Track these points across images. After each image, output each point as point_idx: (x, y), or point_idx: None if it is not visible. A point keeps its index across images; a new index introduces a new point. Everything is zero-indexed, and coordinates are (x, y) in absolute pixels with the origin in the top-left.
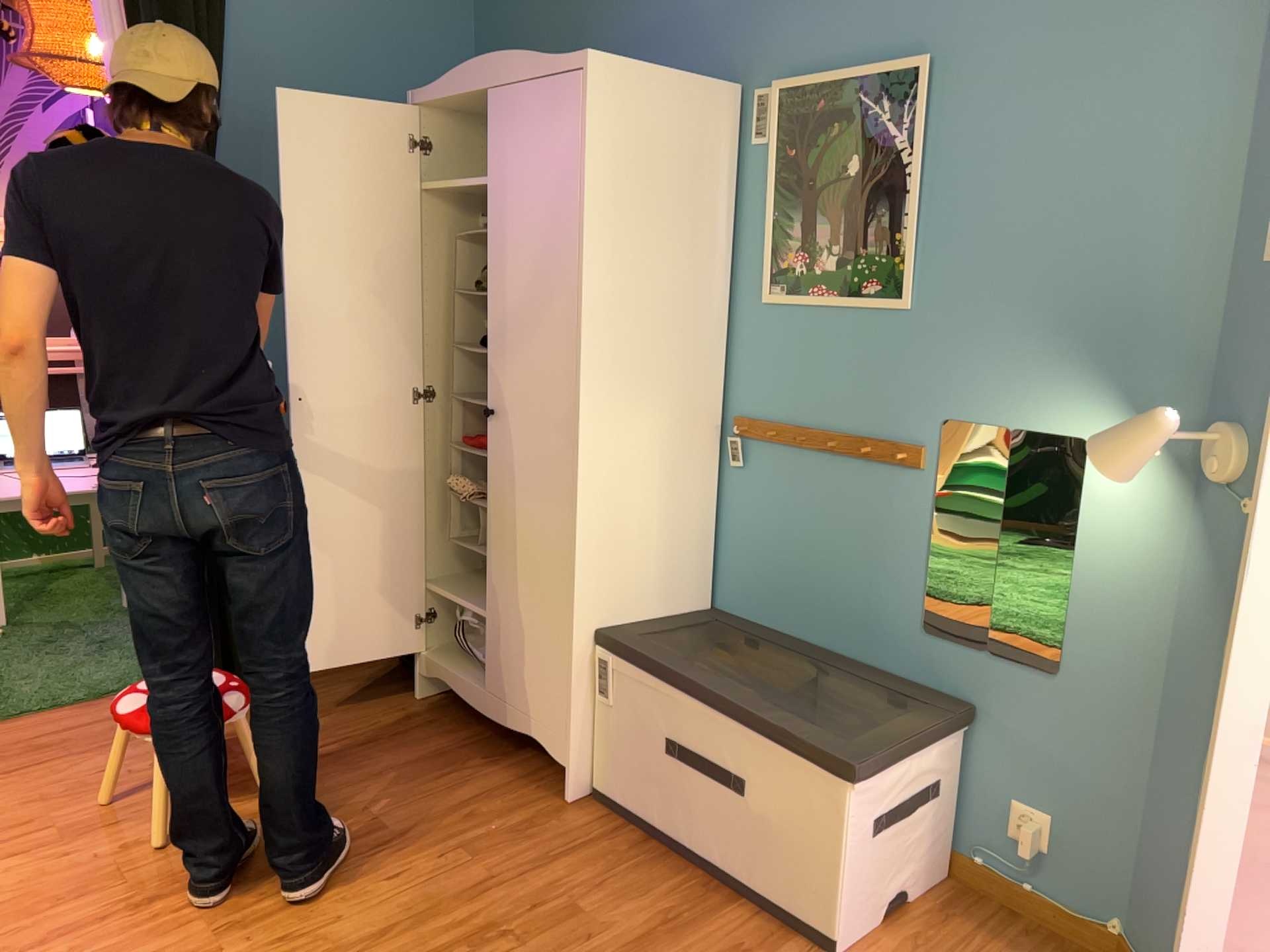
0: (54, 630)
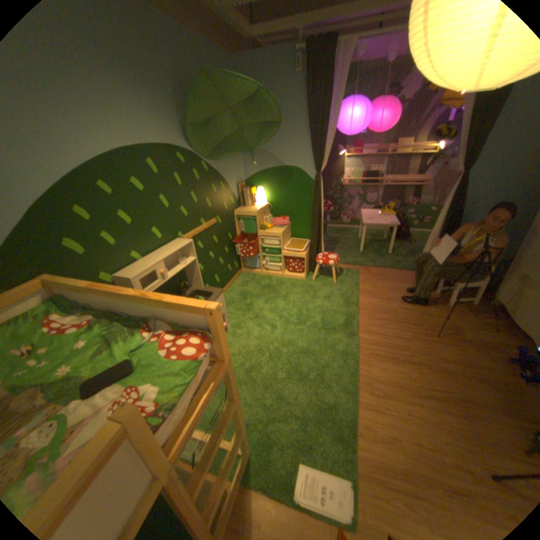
0: (397, 250)
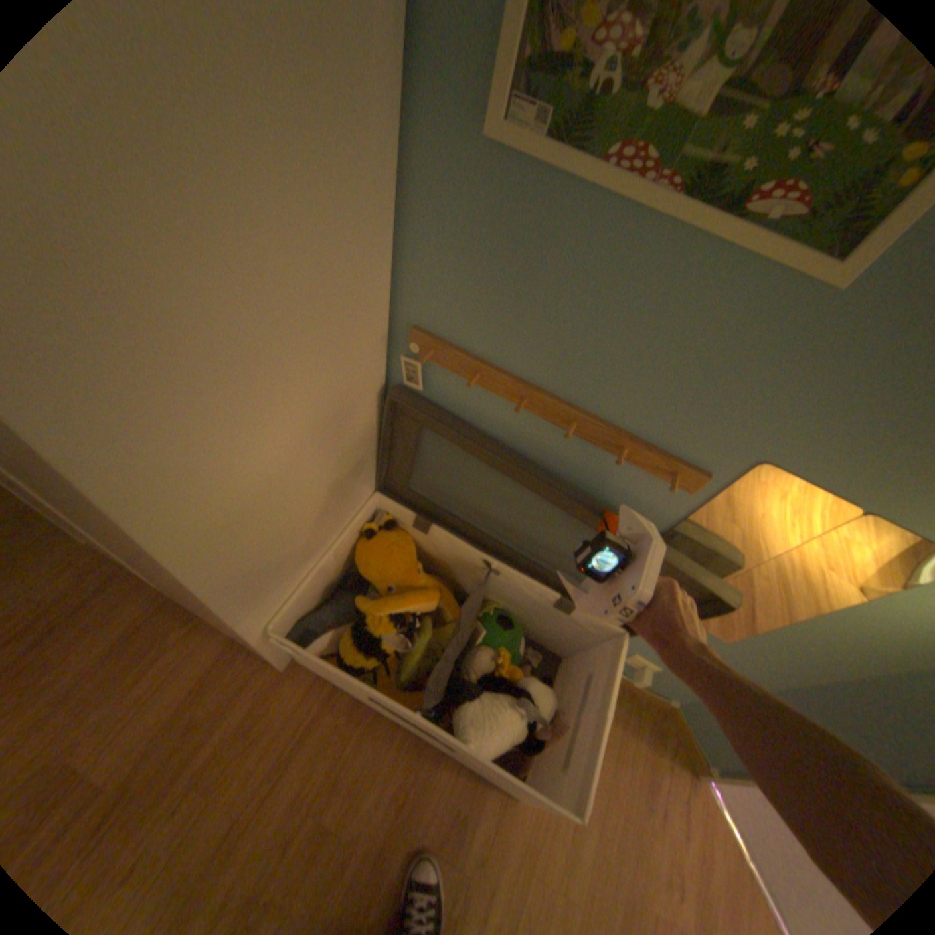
0: None
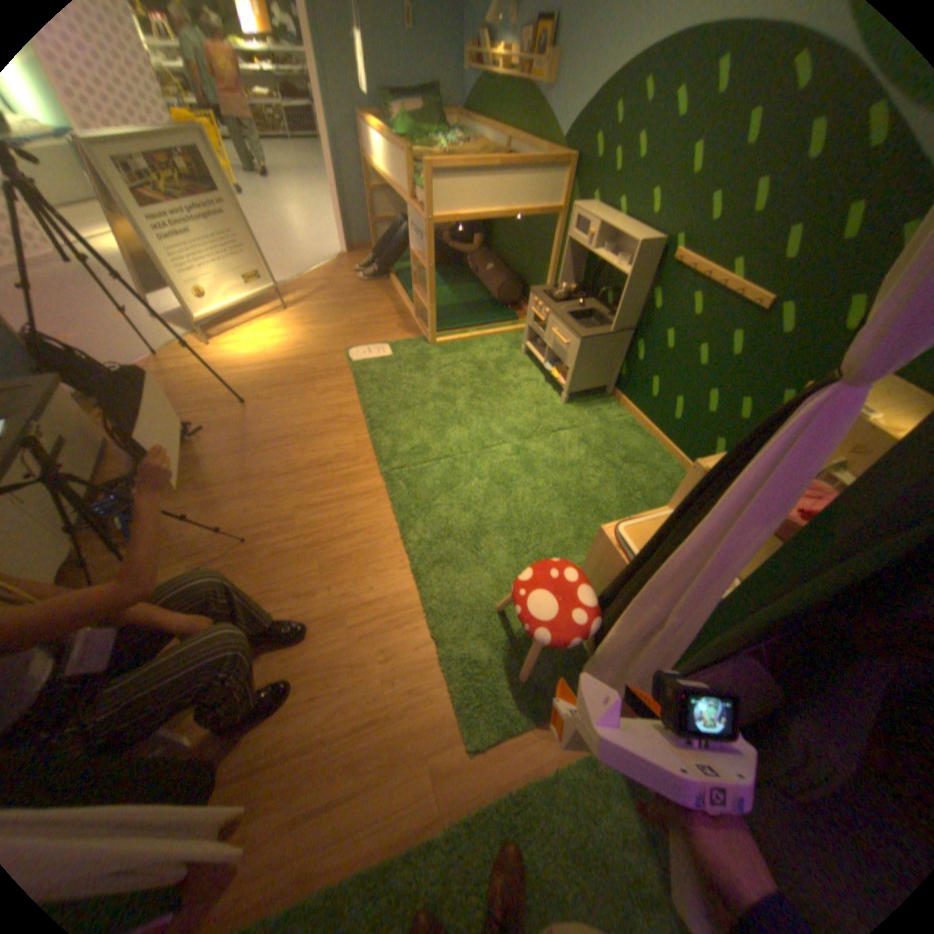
0: None
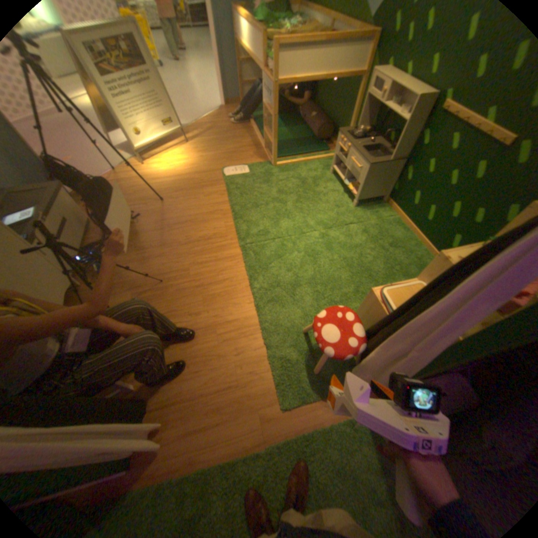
0: None
